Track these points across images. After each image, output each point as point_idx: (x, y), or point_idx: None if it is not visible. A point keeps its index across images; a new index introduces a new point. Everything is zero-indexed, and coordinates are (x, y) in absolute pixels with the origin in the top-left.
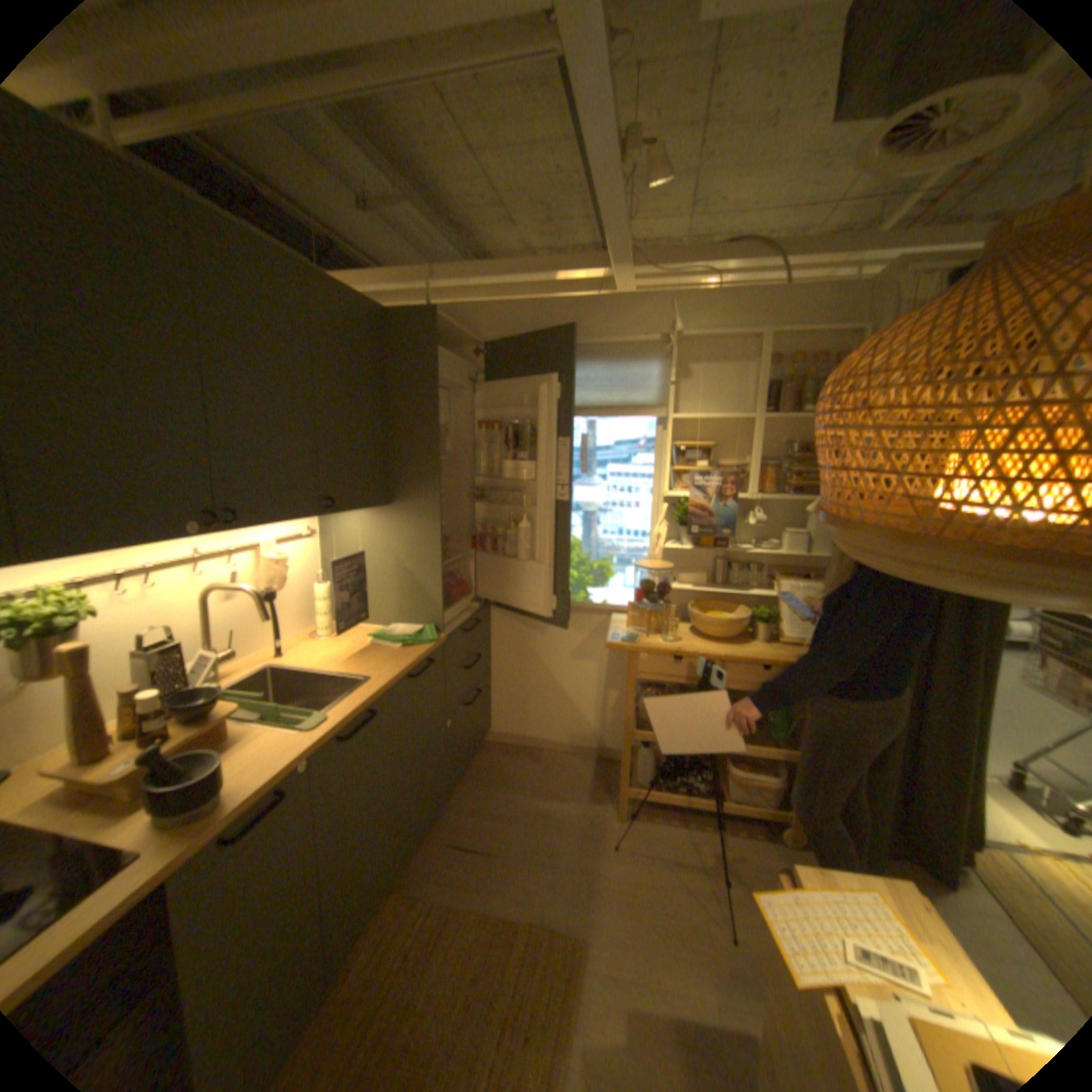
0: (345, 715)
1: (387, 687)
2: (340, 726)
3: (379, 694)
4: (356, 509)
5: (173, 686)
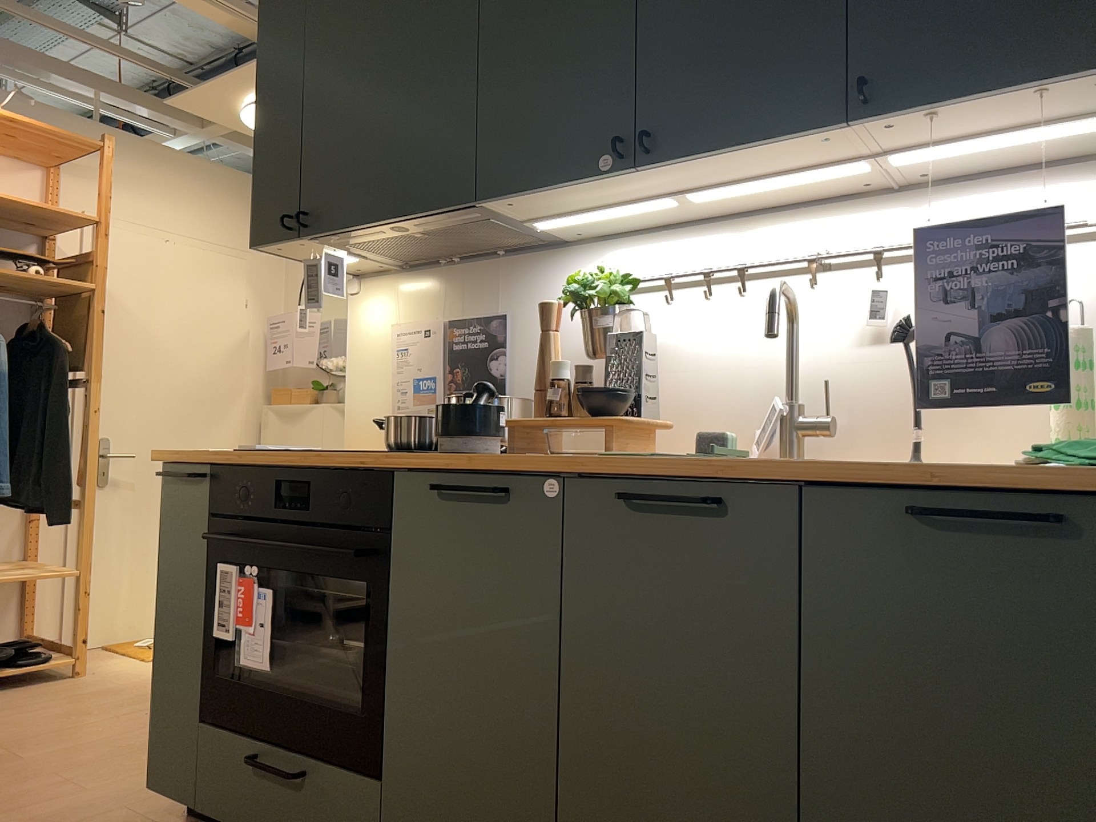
0: (665, 470)
1: (785, 474)
2: (626, 469)
3: (752, 472)
4: (1019, 95)
5: (641, 390)
